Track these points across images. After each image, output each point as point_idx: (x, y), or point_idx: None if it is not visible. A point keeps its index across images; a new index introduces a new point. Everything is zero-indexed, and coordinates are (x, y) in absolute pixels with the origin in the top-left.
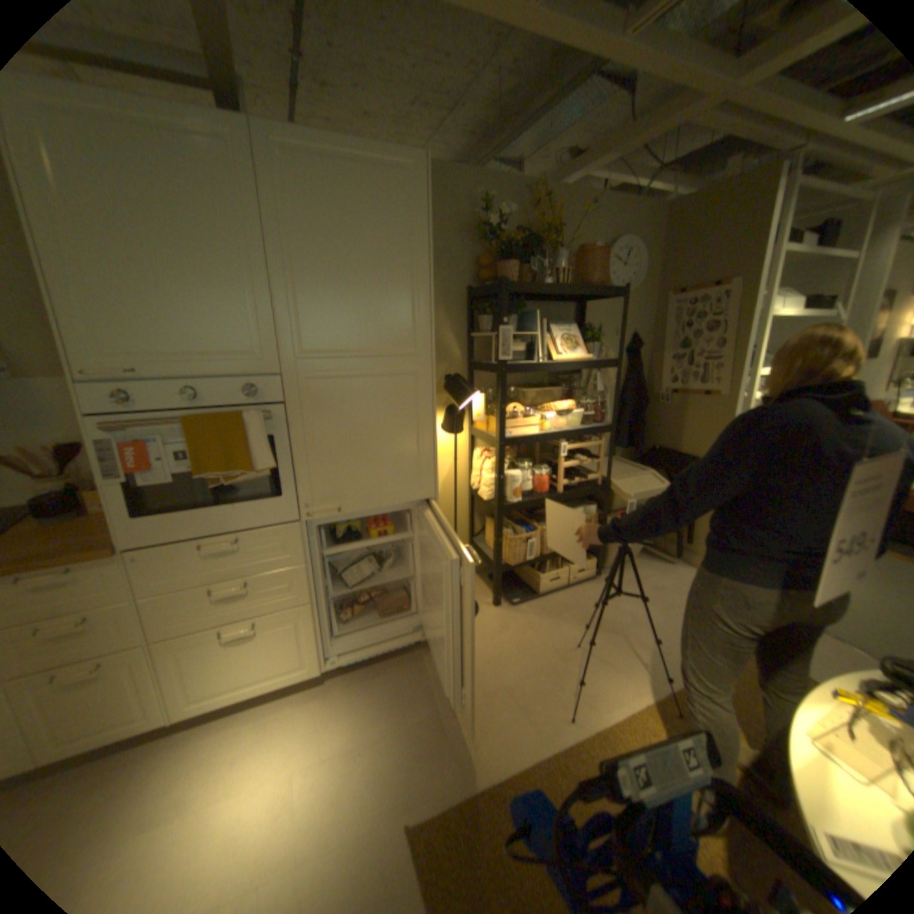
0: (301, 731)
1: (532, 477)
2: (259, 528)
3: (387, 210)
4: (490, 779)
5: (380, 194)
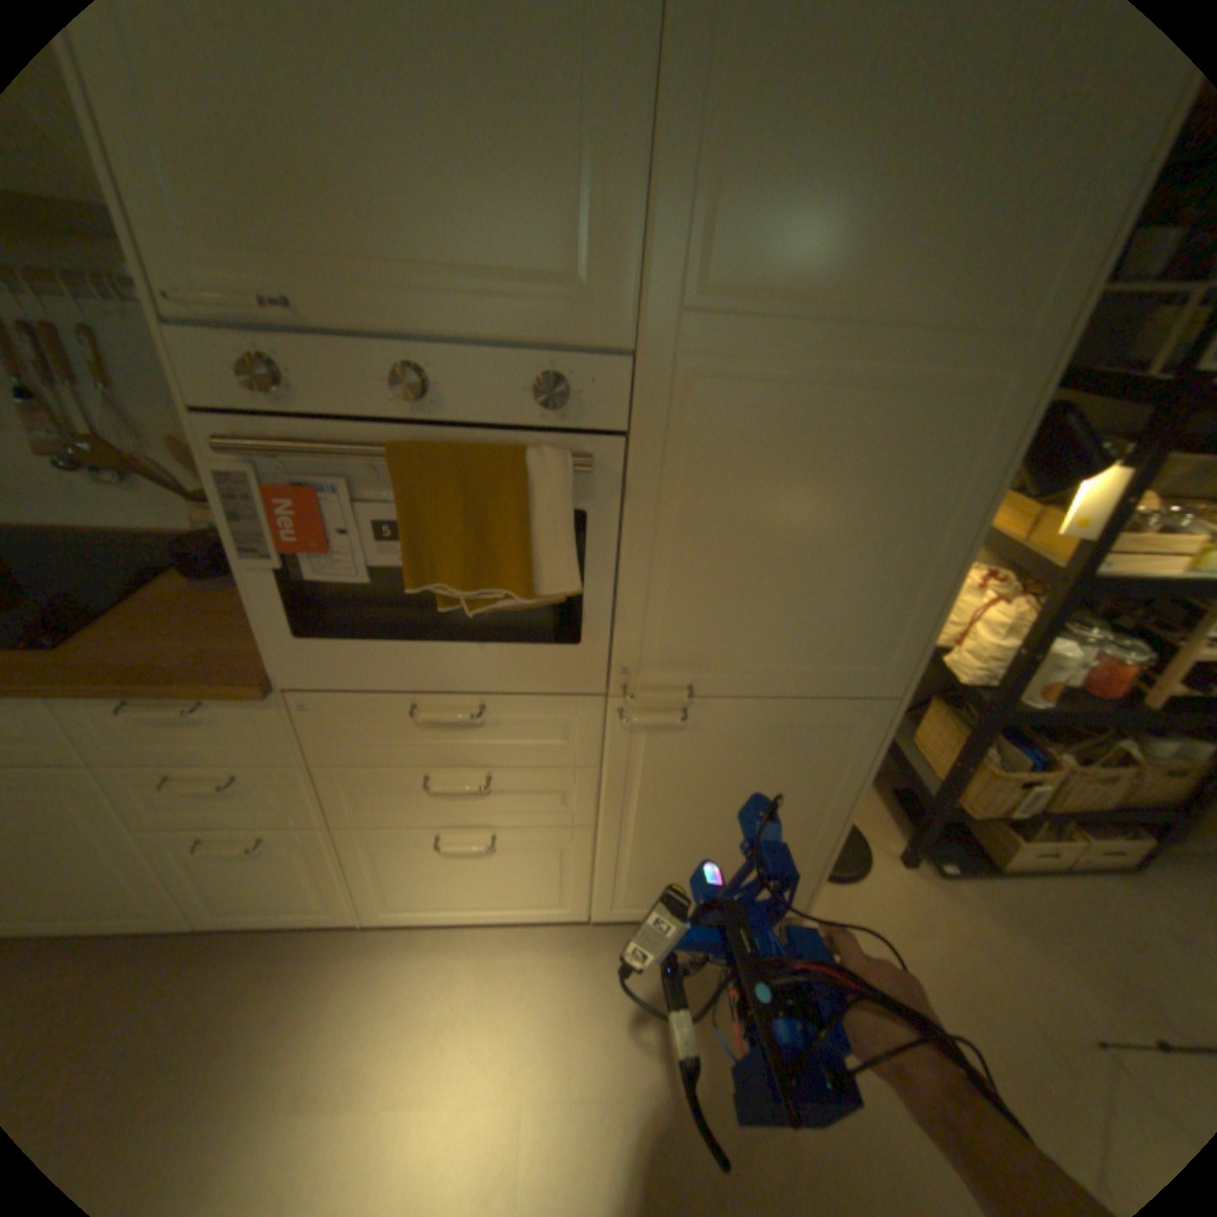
0: (546, 1012)
1: (1098, 662)
2: (526, 692)
3: None
4: None
5: None
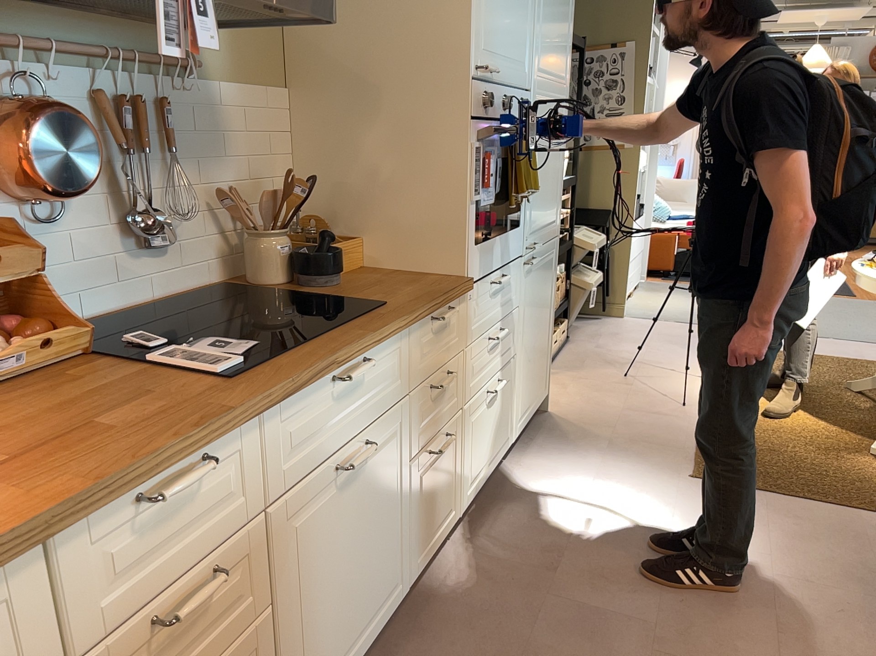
0: (544, 483)
1: None
2: (507, 263)
3: None
4: (686, 441)
5: None
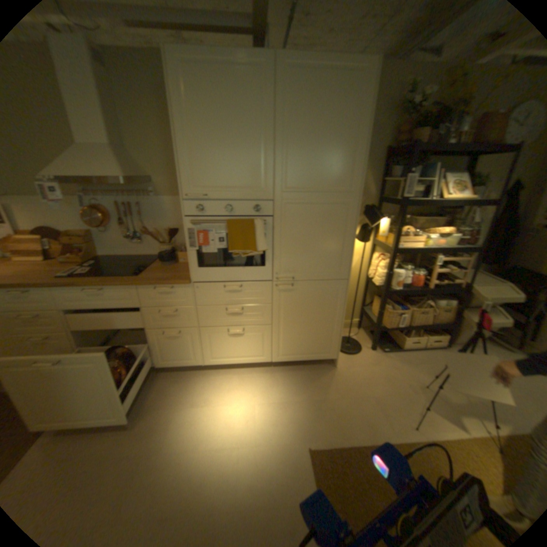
0: (260, 386)
1: (413, 276)
2: (253, 281)
3: (348, 99)
4: (359, 443)
5: (345, 88)
